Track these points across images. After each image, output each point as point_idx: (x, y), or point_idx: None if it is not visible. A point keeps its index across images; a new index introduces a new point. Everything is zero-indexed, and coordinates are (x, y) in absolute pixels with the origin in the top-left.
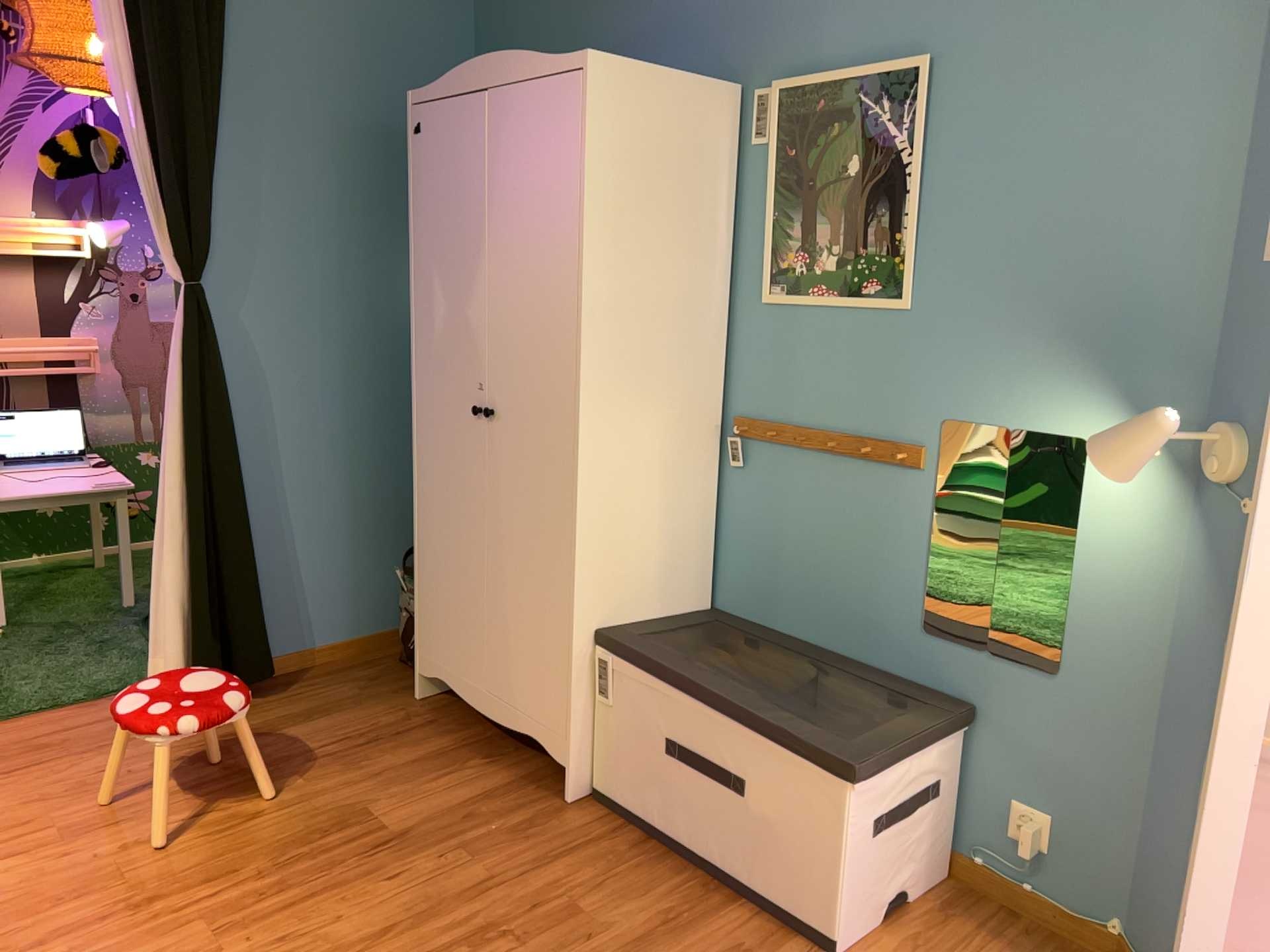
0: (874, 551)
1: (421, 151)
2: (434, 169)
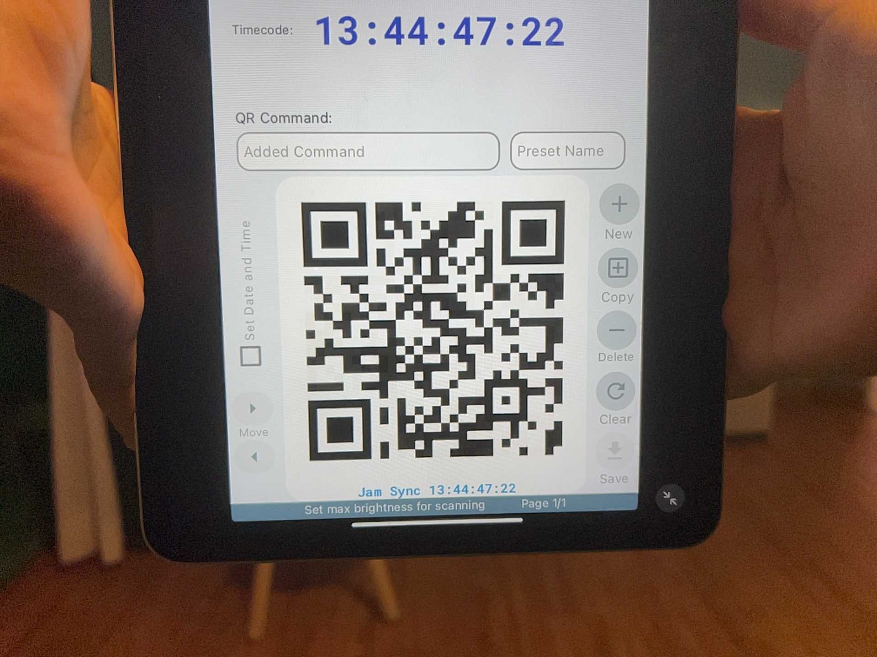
0: None
1: None
2: None
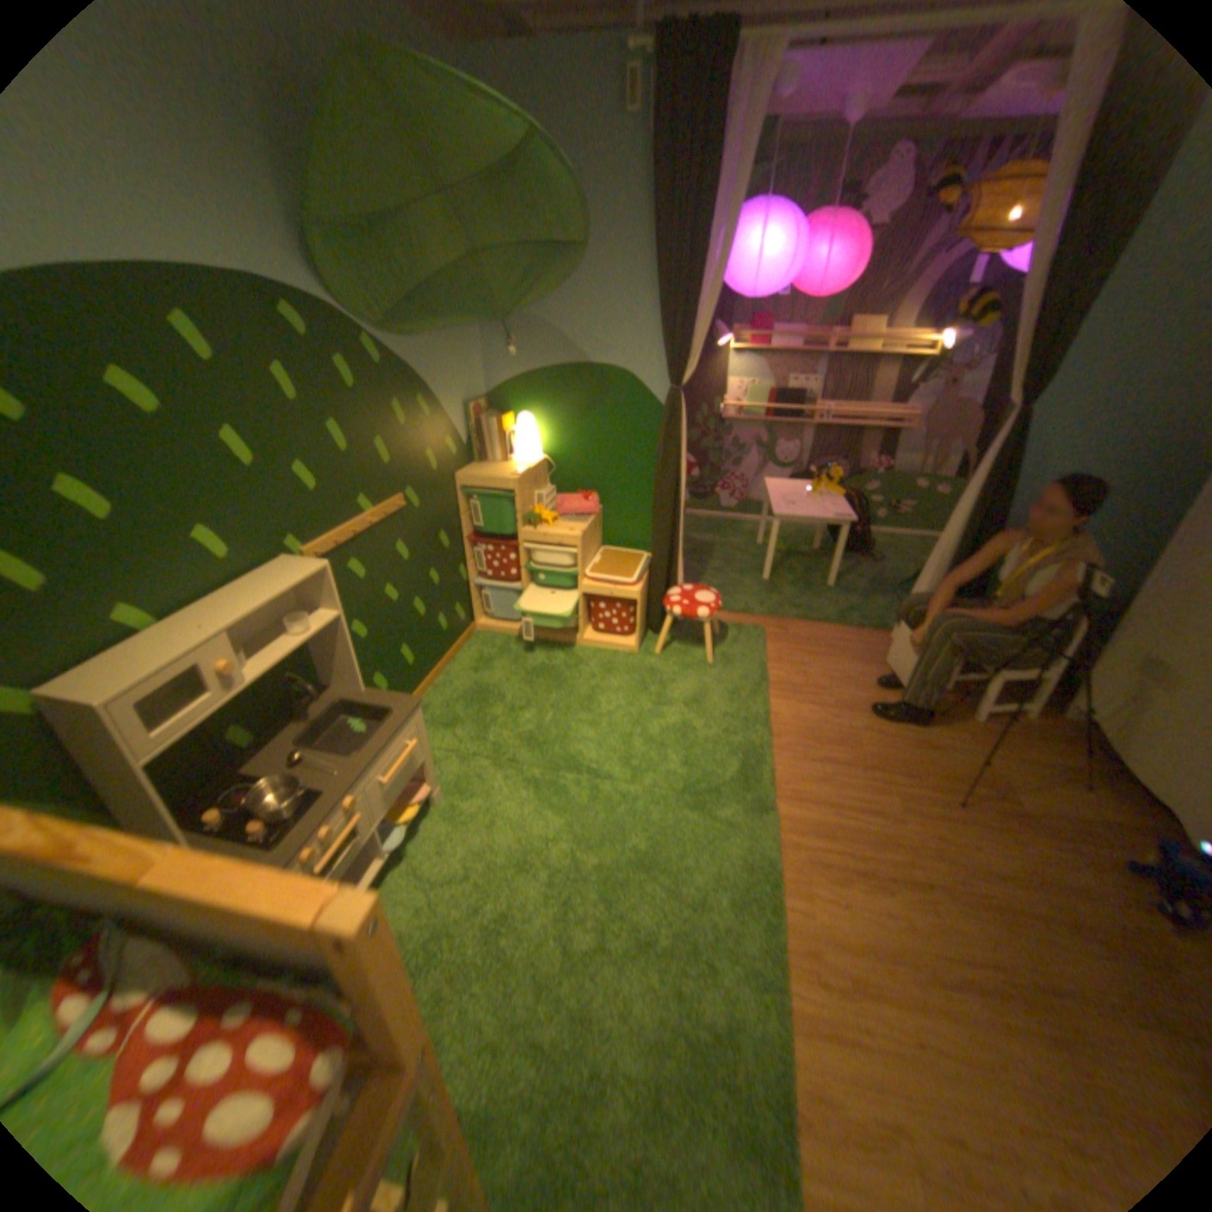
0: None
1: None
2: None
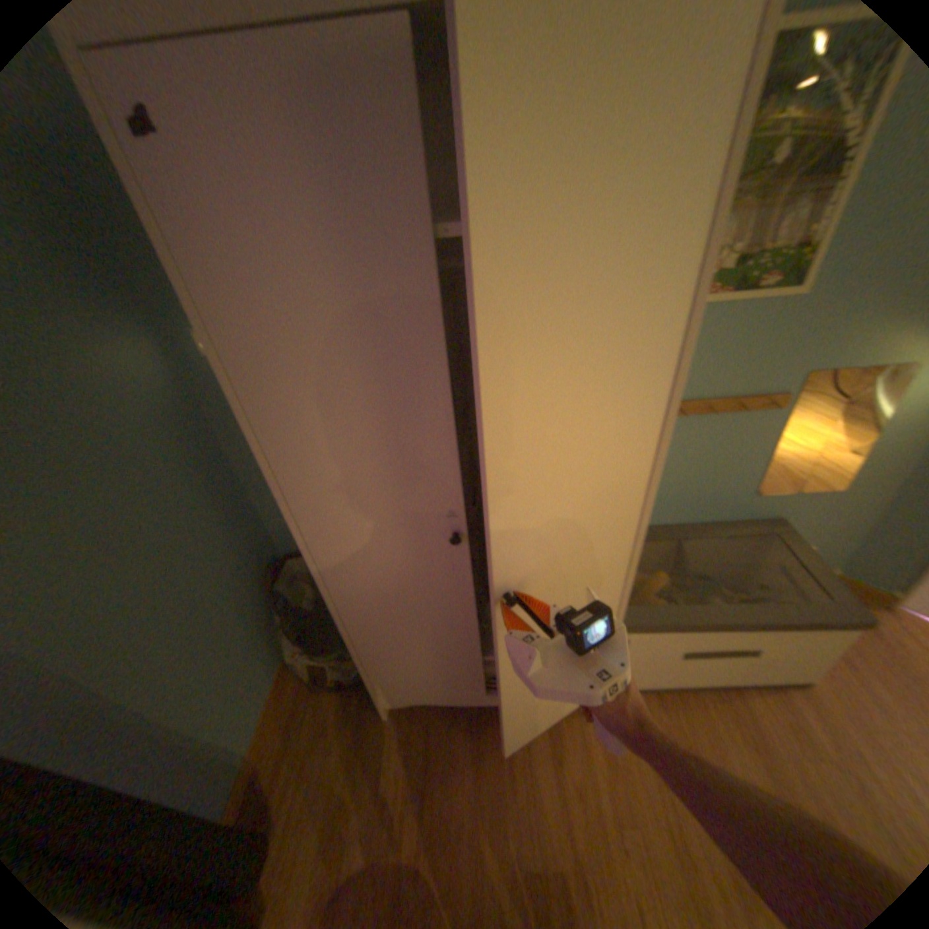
0: (728, 463)
1: (182, 179)
2: (249, 217)
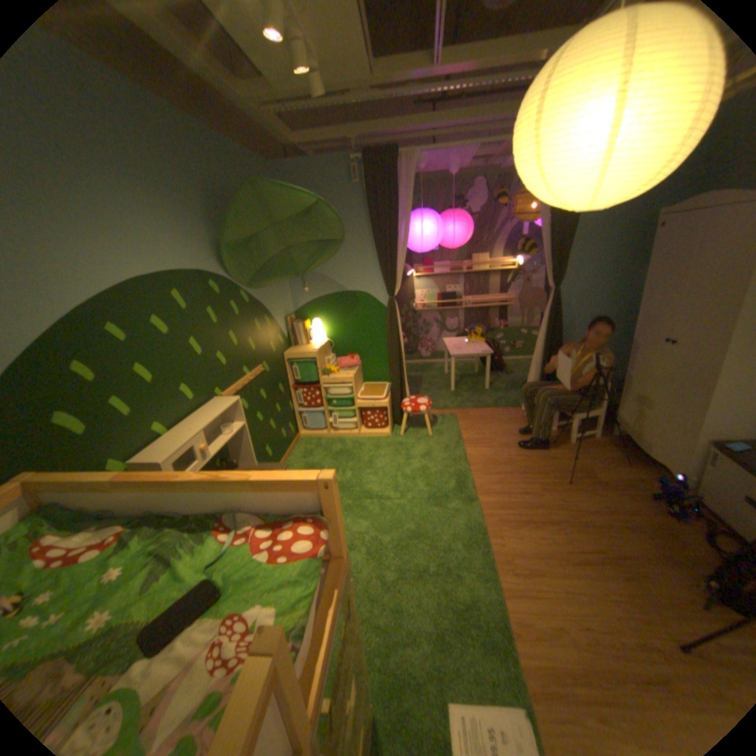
0: None
1: (661, 235)
2: (667, 242)
